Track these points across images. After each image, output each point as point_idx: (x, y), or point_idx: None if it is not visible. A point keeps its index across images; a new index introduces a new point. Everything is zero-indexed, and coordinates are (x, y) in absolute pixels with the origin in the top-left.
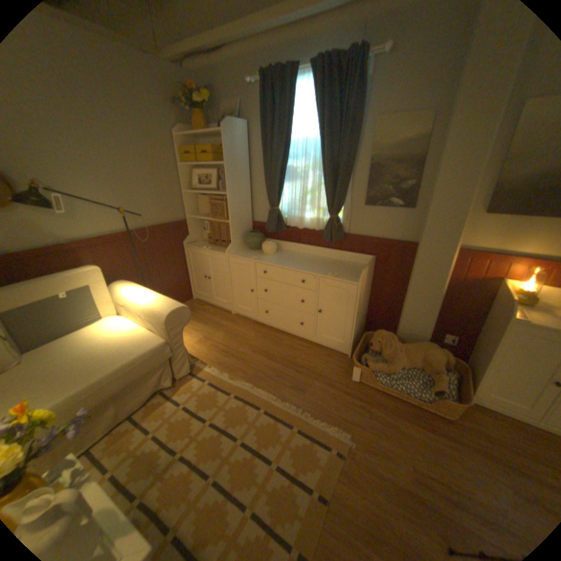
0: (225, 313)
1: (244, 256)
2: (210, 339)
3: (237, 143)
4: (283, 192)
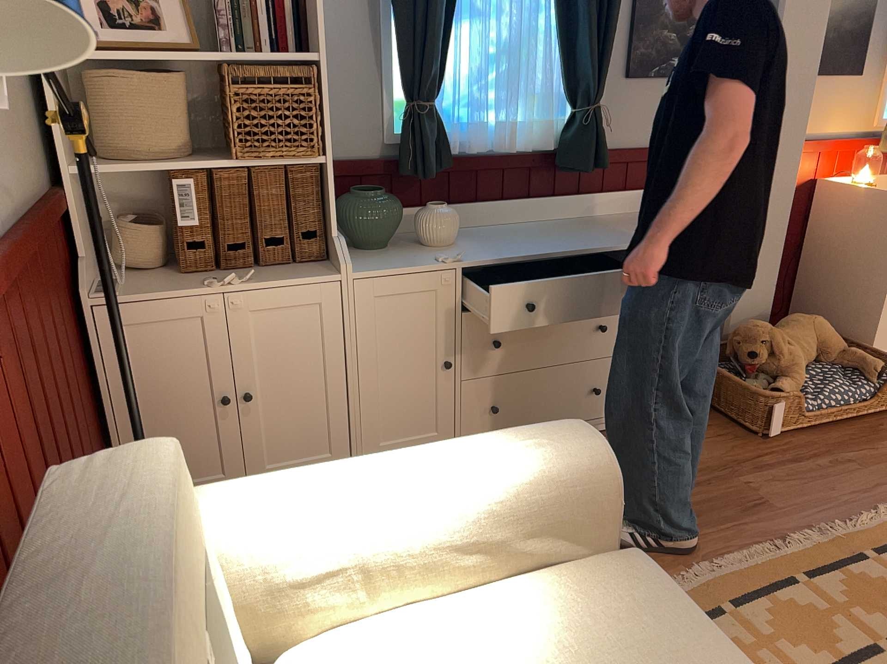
0: None
1: (405, 263)
2: None
3: None
4: (448, 55)
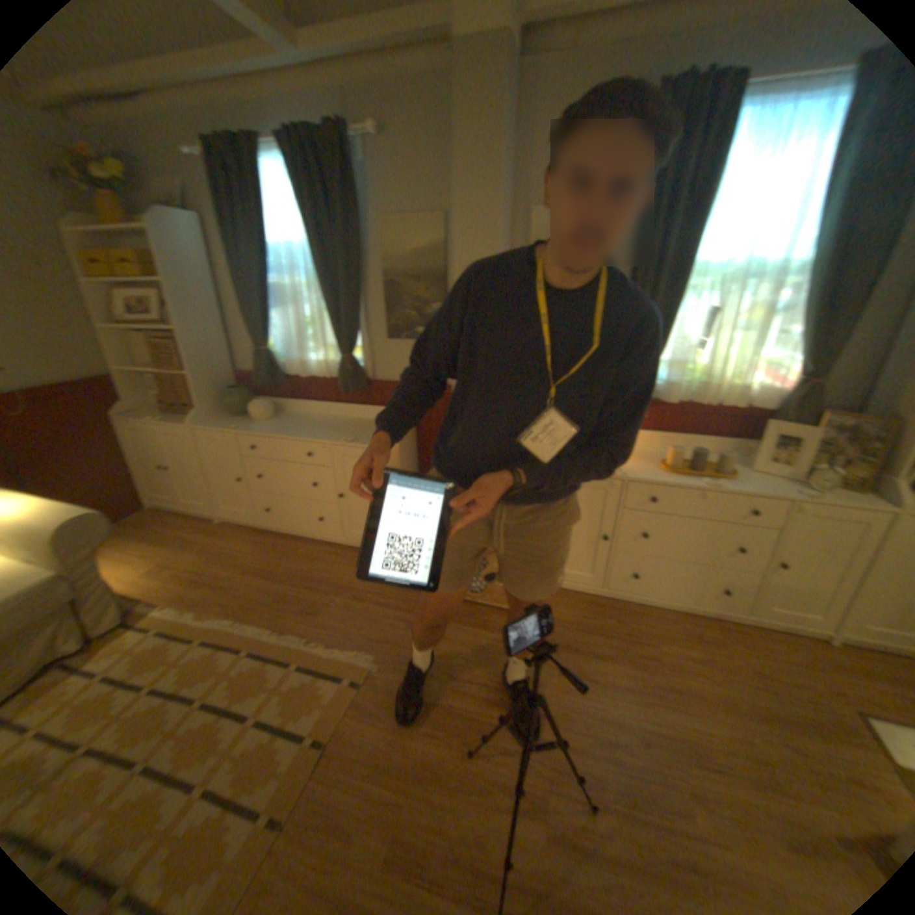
0: (200, 524)
1: (216, 427)
2: (167, 568)
3: (181, 248)
4: (268, 324)
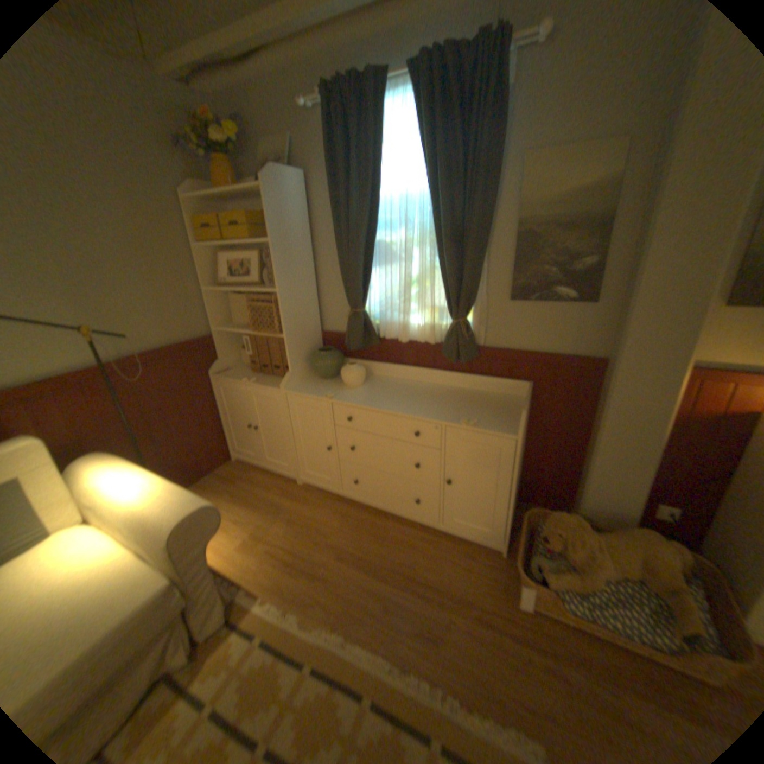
0: (286, 484)
1: (312, 393)
2: (262, 541)
3: (290, 208)
4: (371, 285)
